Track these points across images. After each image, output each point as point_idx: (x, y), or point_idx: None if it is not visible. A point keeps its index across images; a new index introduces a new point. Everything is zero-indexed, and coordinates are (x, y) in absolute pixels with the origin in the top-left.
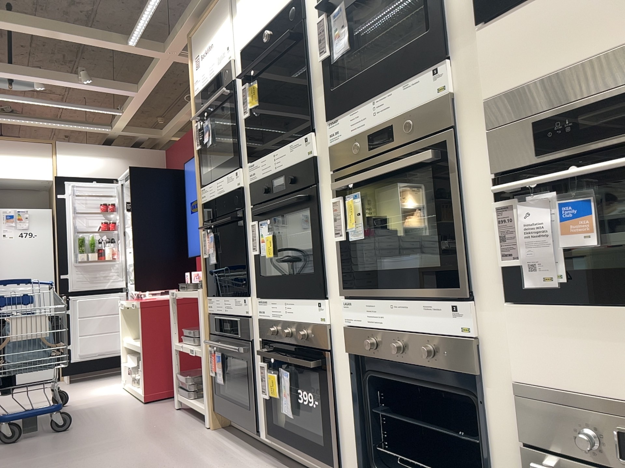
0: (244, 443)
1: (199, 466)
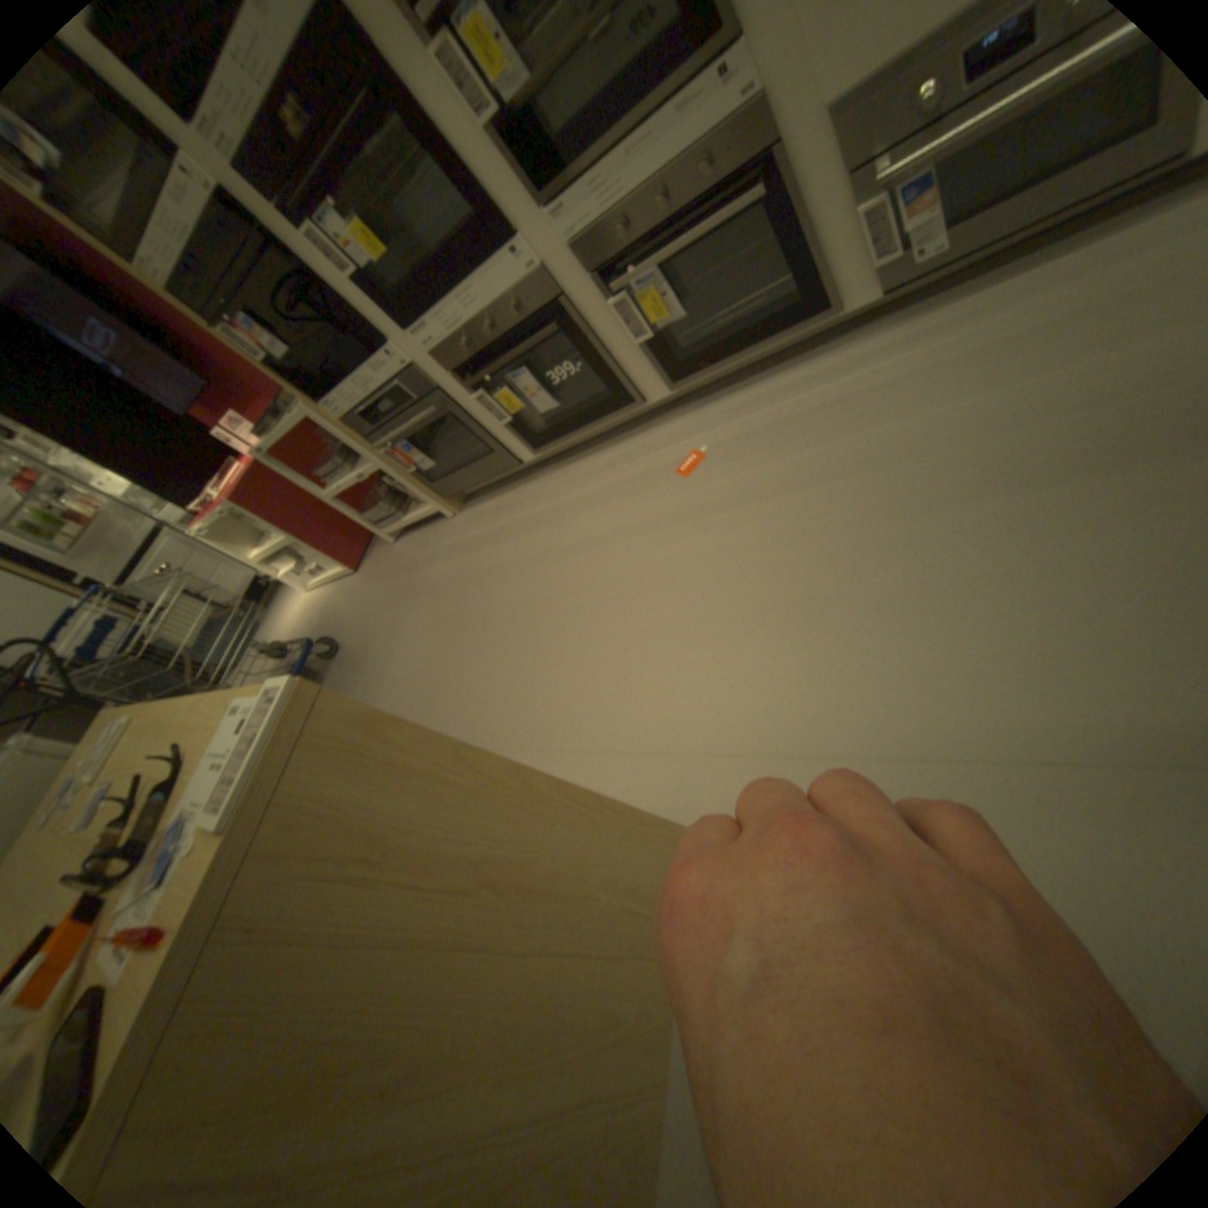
0: (507, 487)
1: (505, 531)
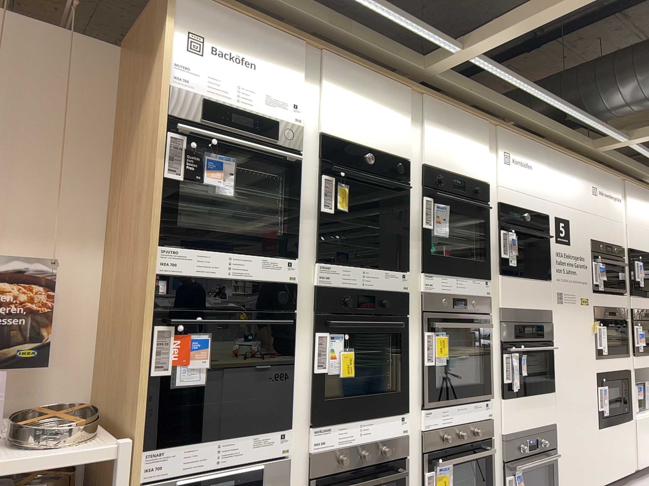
0: None
1: None
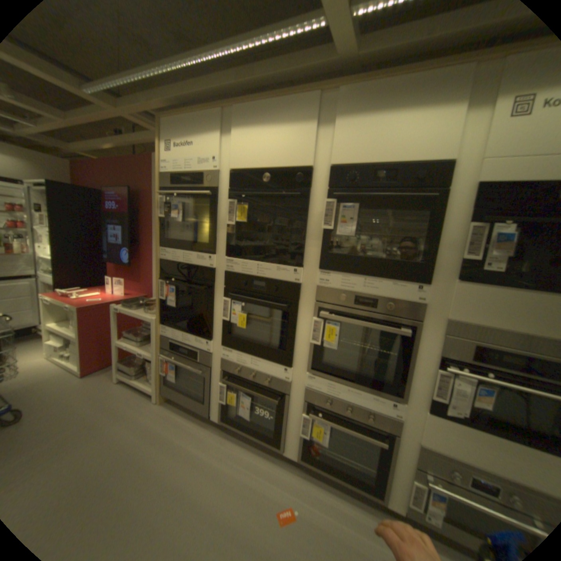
0: (190, 418)
1: (171, 448)
